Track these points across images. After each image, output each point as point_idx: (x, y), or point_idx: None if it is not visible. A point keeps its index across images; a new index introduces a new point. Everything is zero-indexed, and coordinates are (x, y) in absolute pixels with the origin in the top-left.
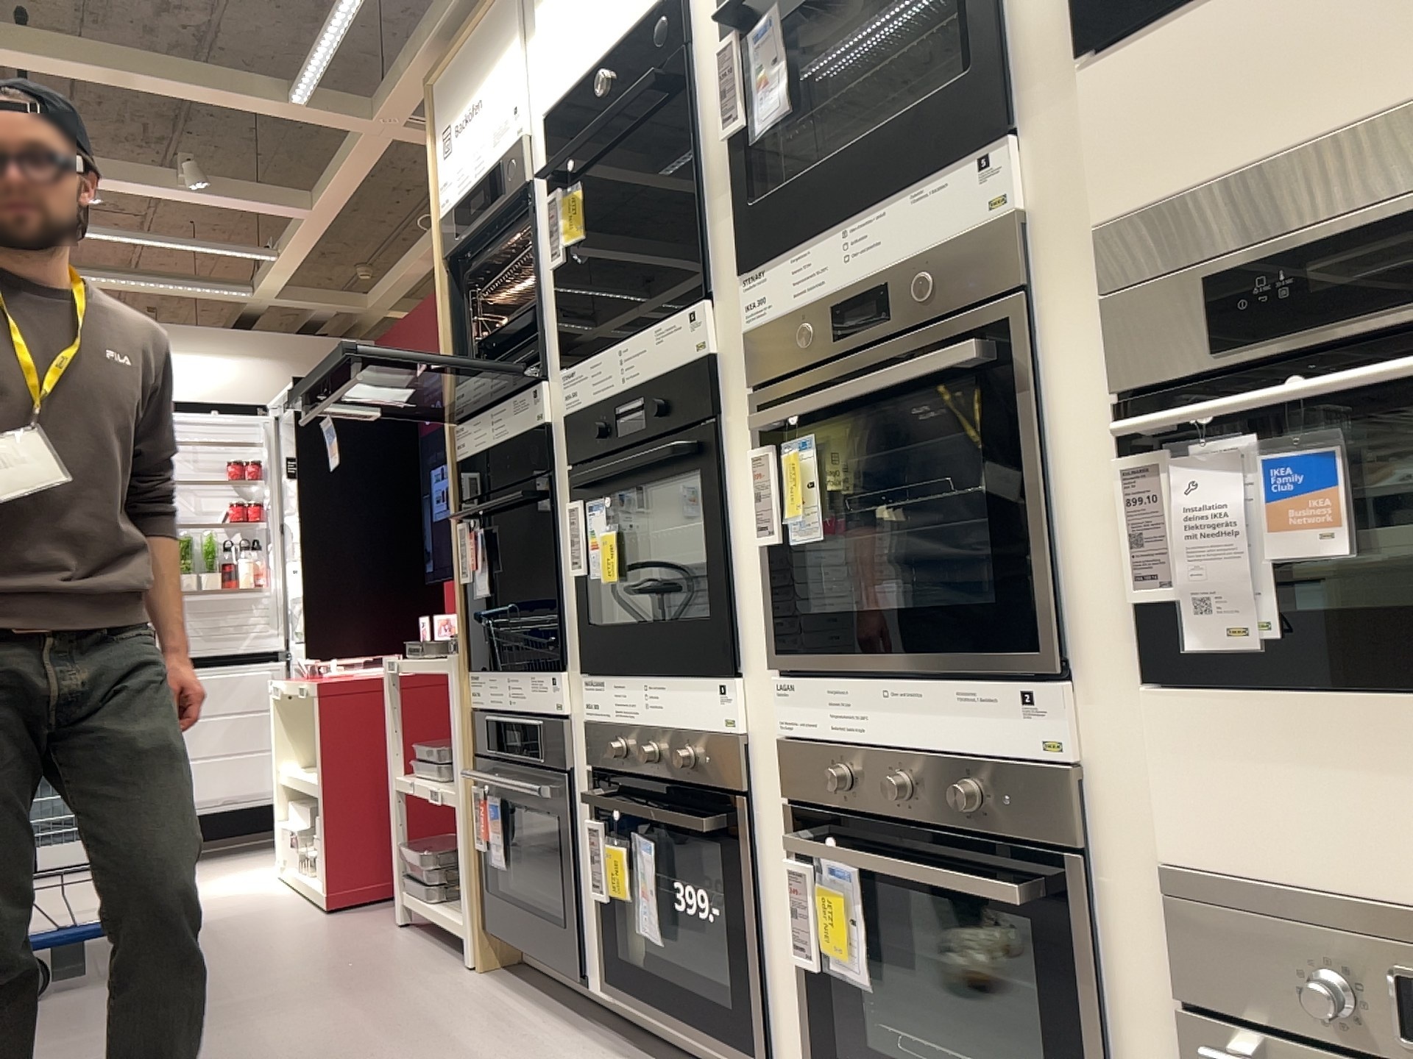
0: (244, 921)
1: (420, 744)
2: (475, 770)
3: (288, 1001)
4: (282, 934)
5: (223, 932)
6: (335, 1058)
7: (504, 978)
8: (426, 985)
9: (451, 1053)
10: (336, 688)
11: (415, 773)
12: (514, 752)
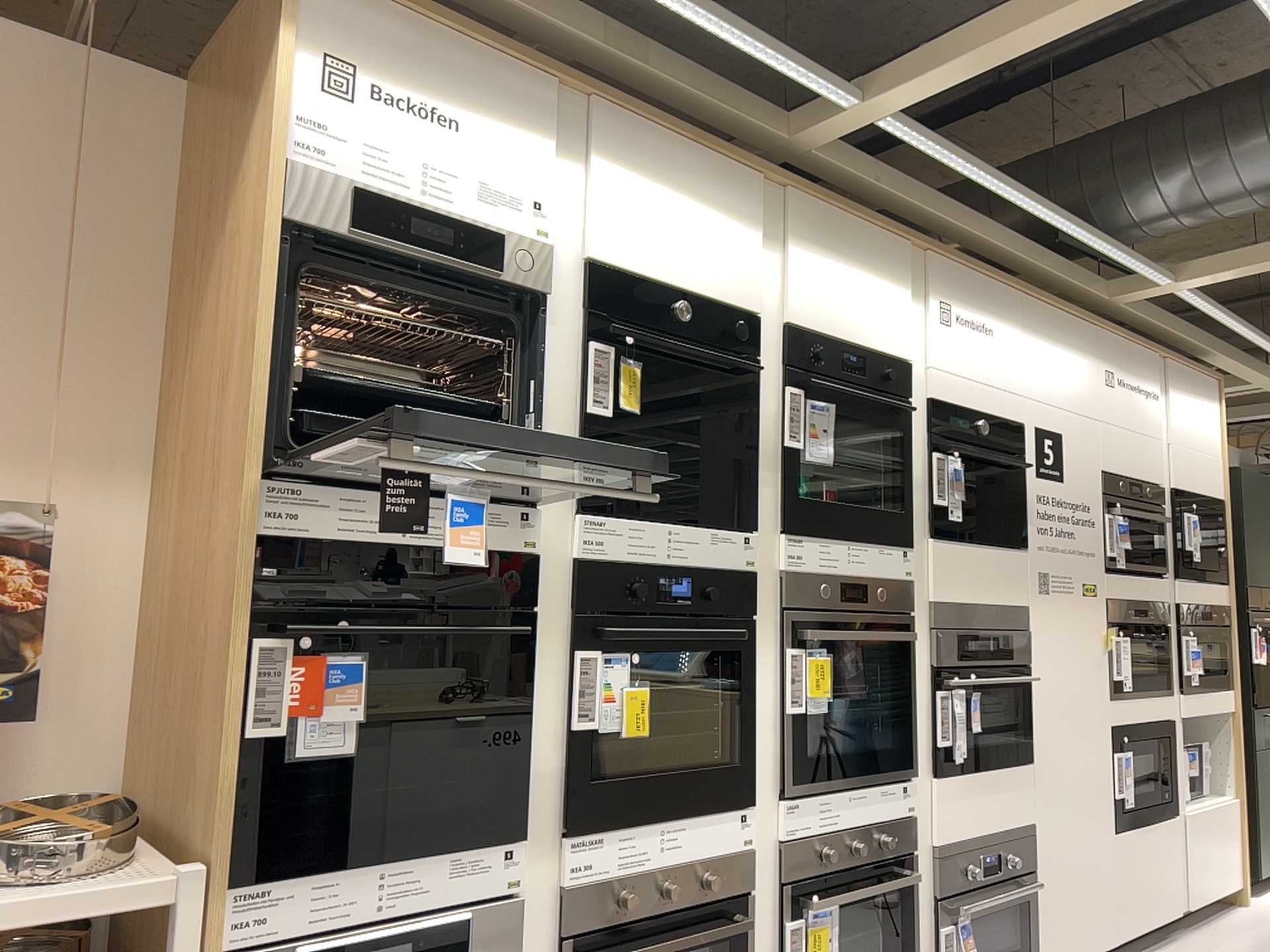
0: None
1: None
2: None
3: None
4: None
5: None
6: None
7: None
8: None
9: None
10: None
11: None
12: None
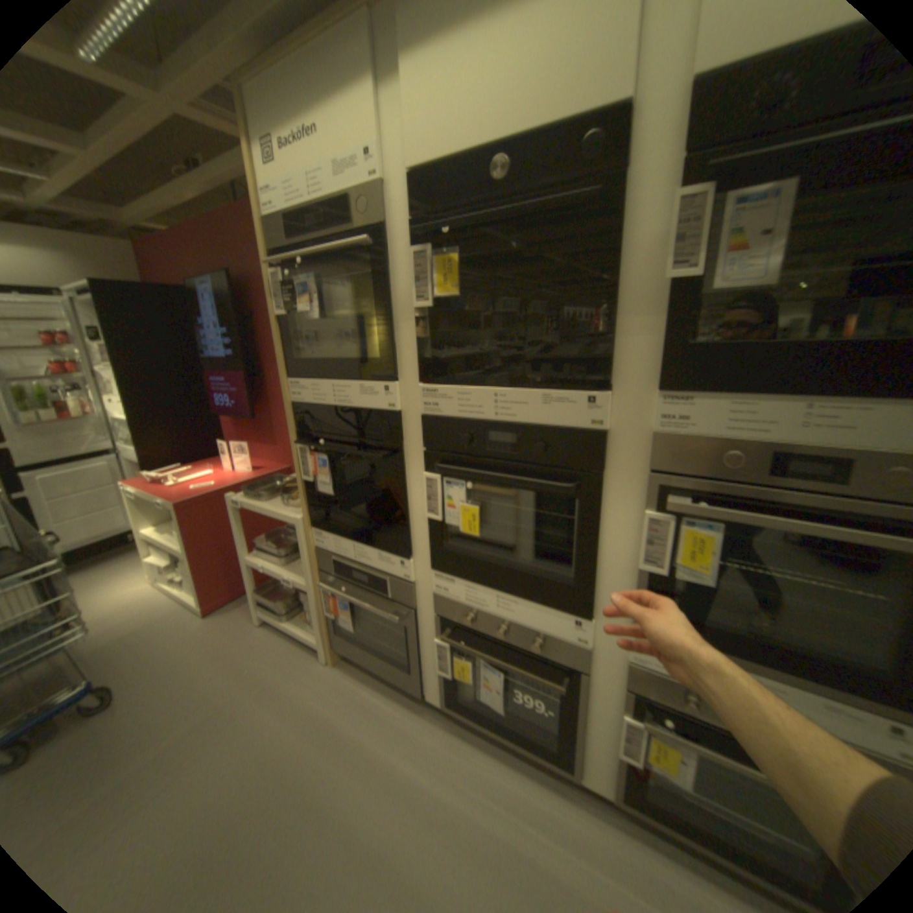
0: (148, 637)
1: (257, 541)
2: (325, 582)
3: (225, 722)
4: (182, 647)
5: (138, 650)
6: (290, 779)
7: (347, 671)
8: (306, 686)
9: (360, 756)
10: (184, 505)
11: (255, 554)
12: (360, 583)
